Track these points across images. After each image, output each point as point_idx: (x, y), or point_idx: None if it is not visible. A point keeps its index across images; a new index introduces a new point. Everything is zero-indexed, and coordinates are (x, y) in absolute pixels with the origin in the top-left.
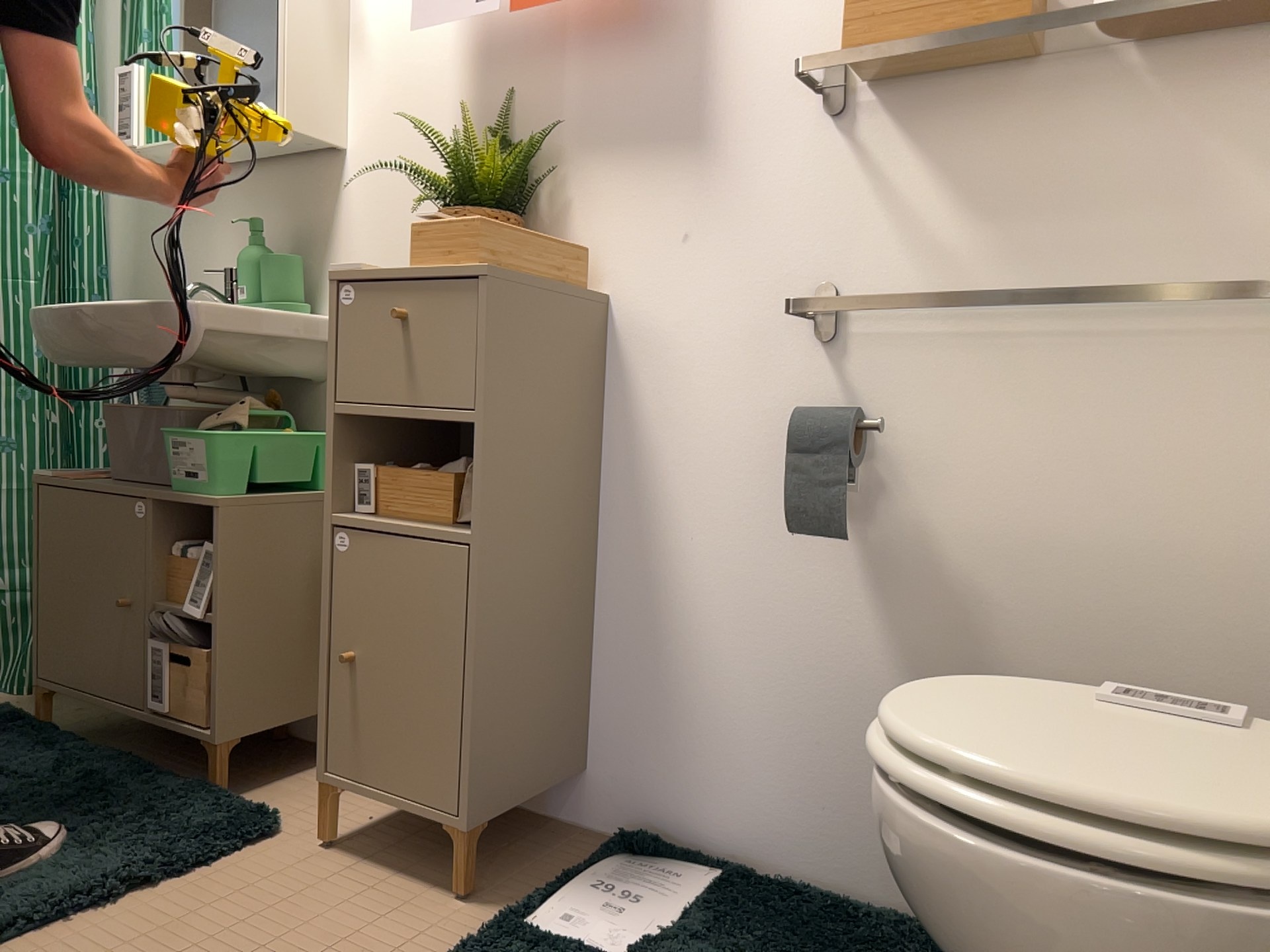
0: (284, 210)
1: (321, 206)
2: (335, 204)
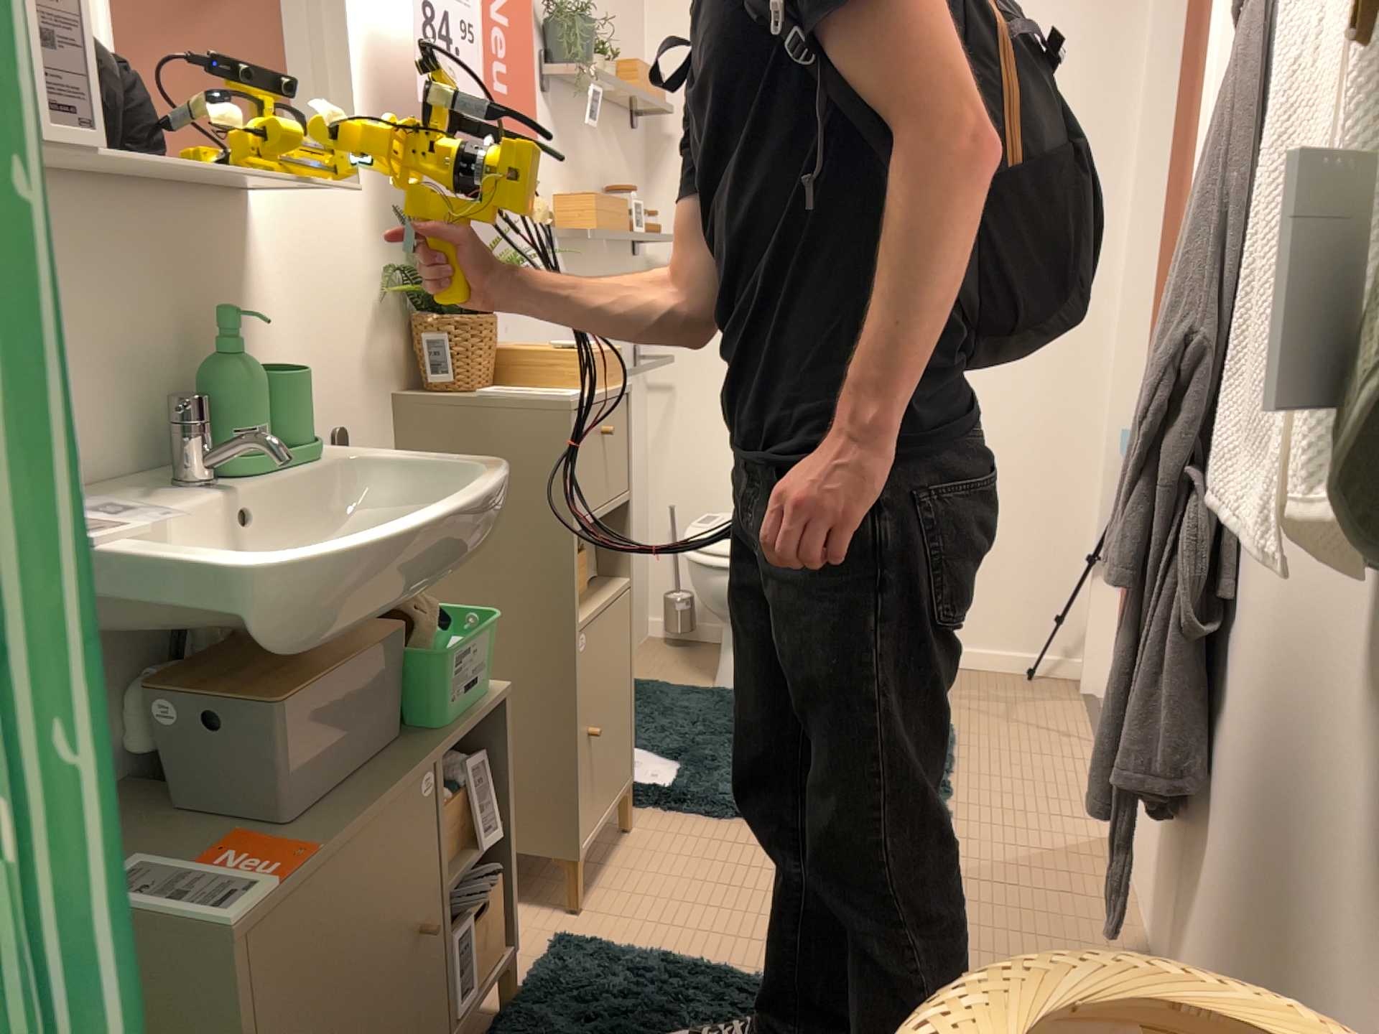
0: (146, 269)
1: (215, 270)
2: (238, 270)
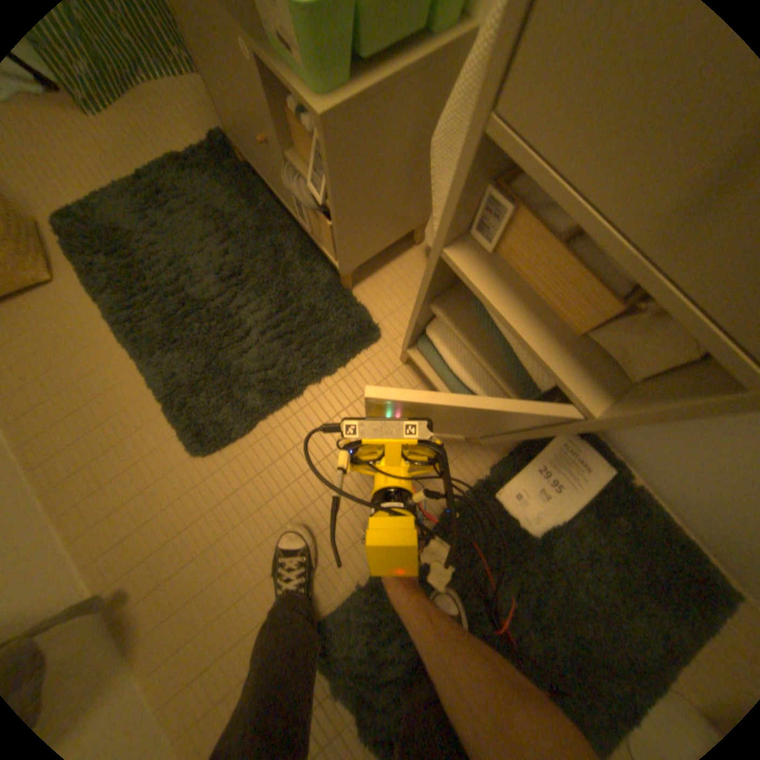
0: None
1: None
2: None
